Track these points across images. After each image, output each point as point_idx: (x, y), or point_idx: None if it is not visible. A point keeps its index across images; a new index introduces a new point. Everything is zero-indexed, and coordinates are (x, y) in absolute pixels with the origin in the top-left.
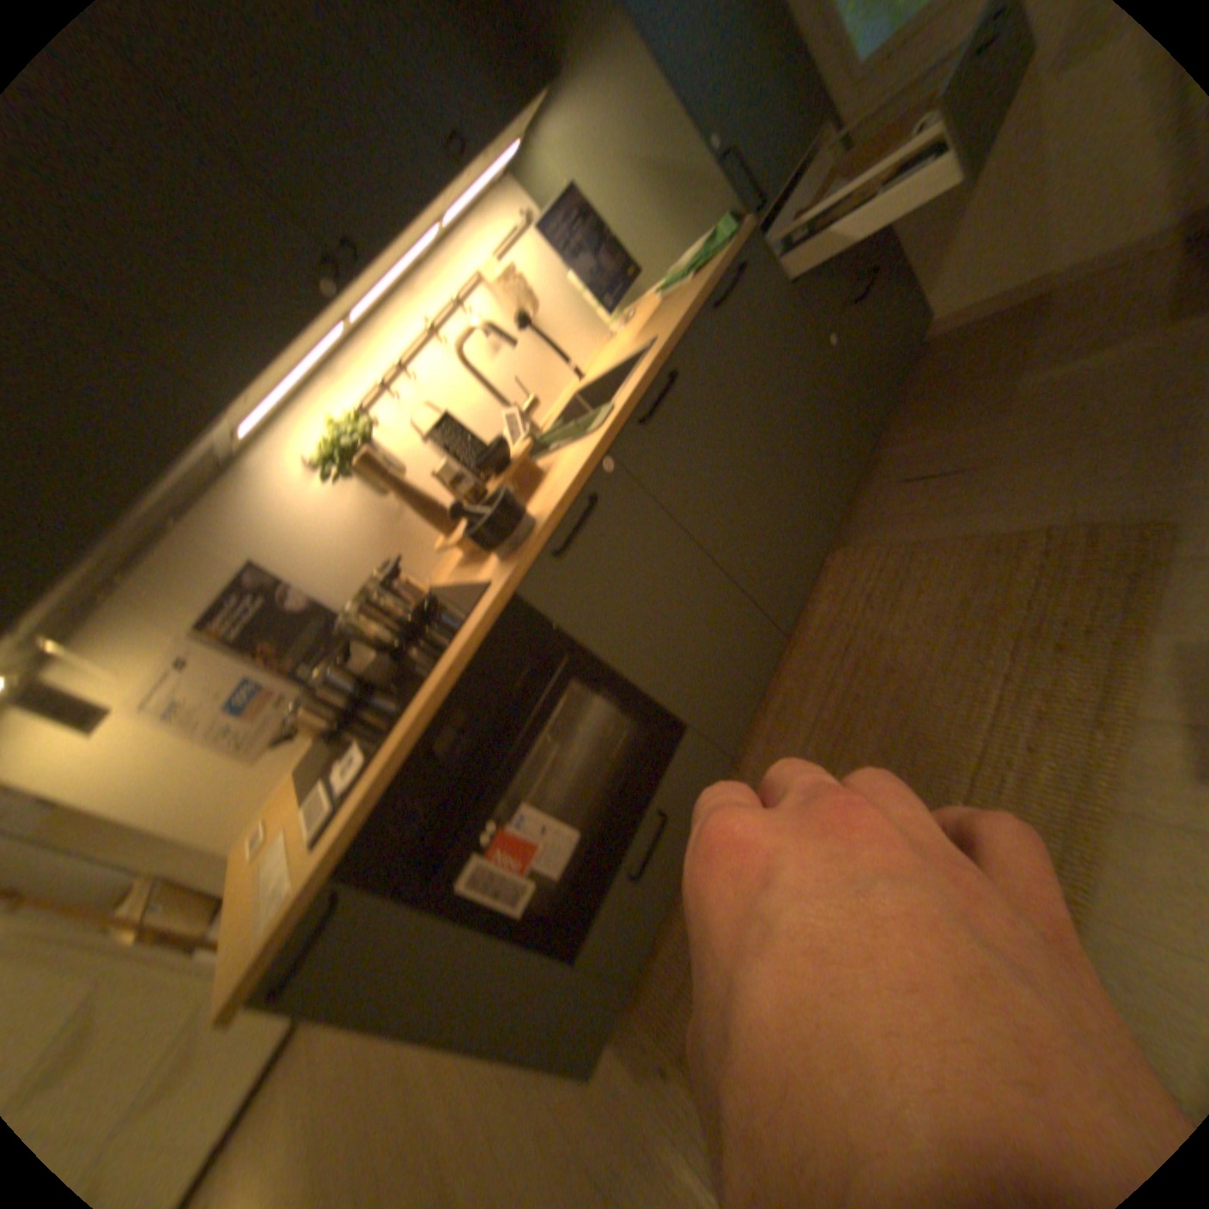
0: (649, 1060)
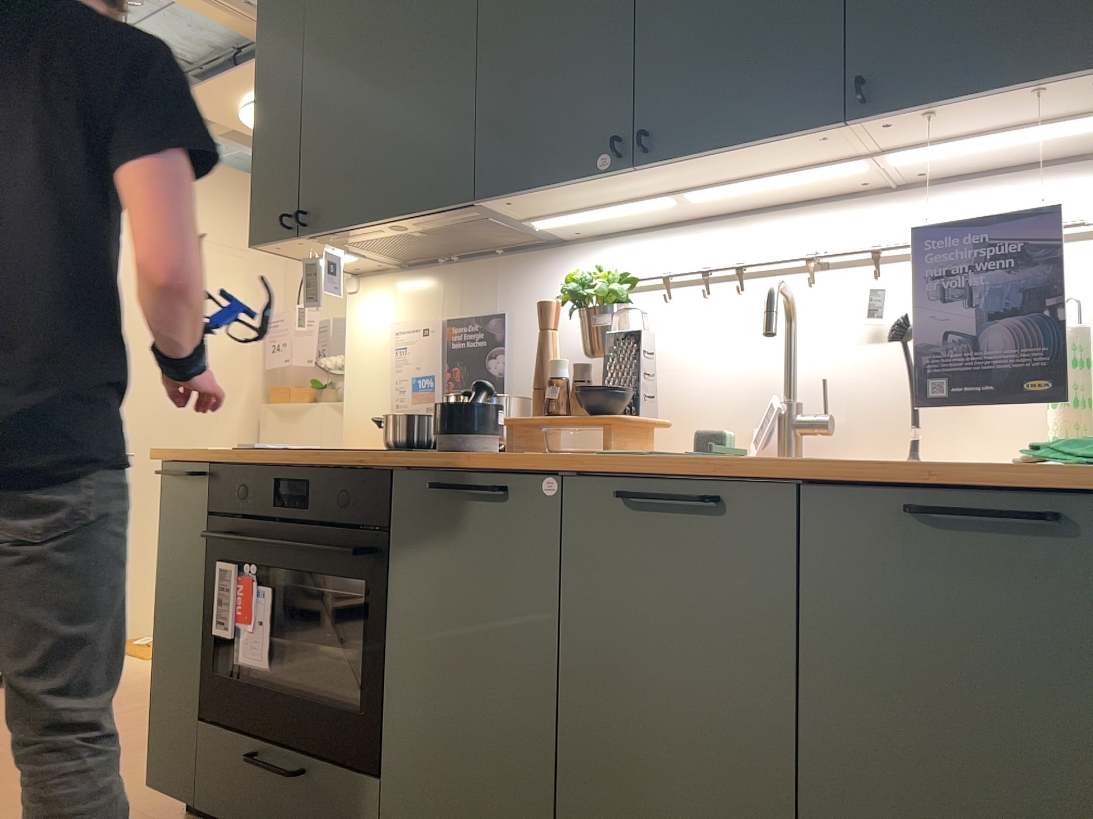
0: None
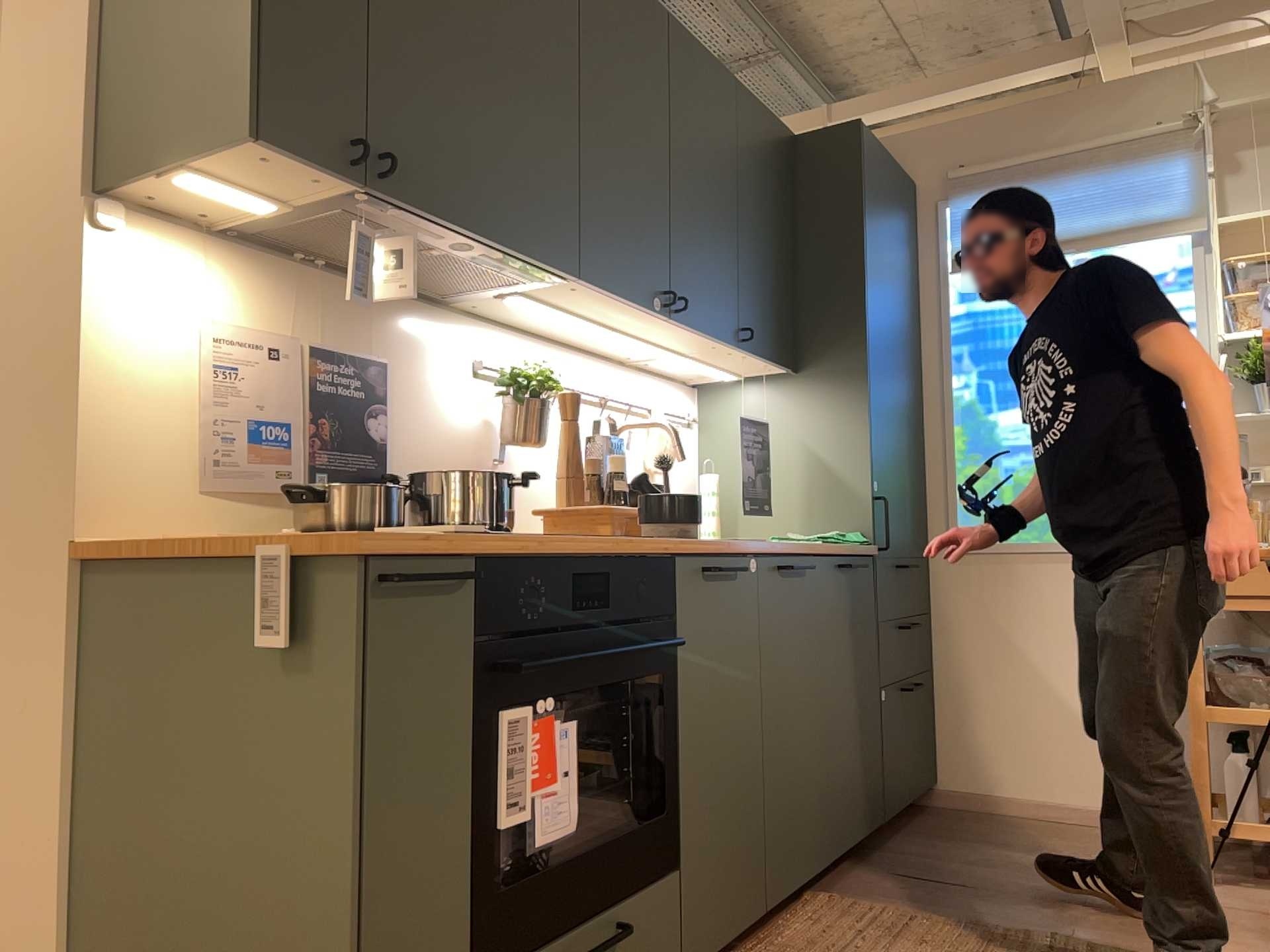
0: None
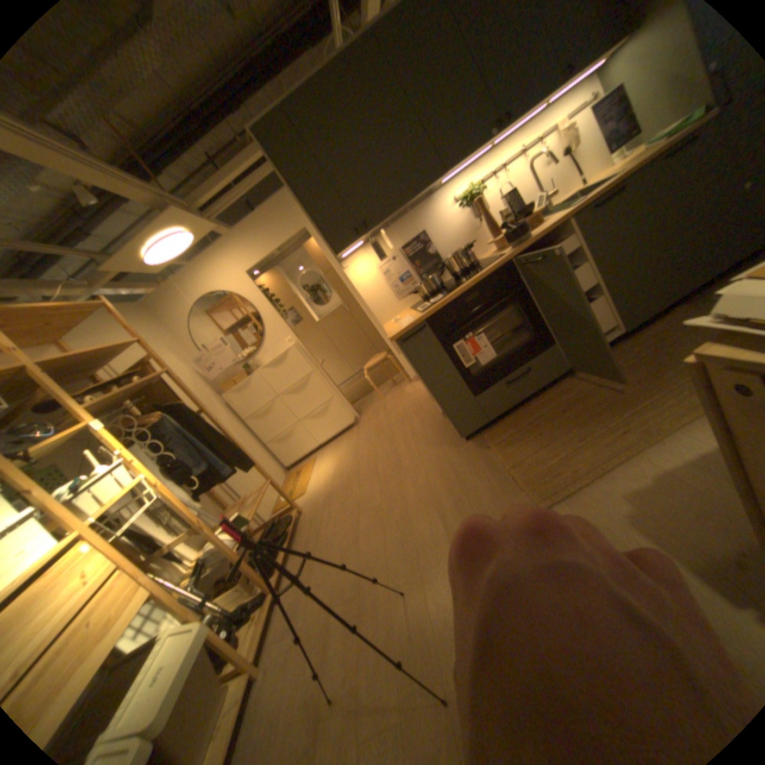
0: (484, 445)
